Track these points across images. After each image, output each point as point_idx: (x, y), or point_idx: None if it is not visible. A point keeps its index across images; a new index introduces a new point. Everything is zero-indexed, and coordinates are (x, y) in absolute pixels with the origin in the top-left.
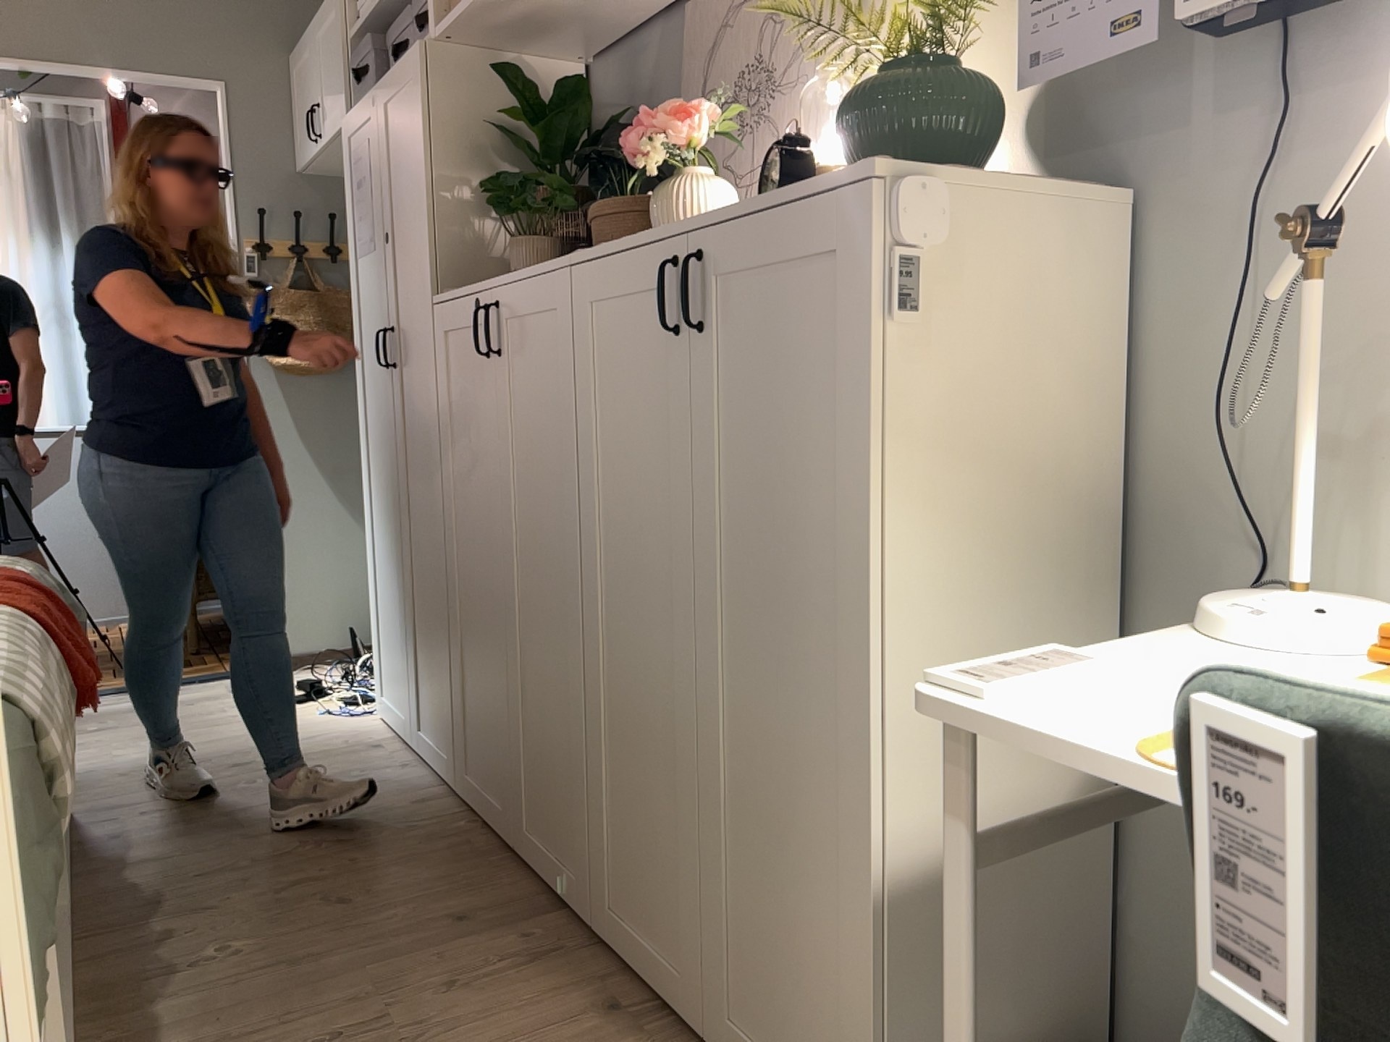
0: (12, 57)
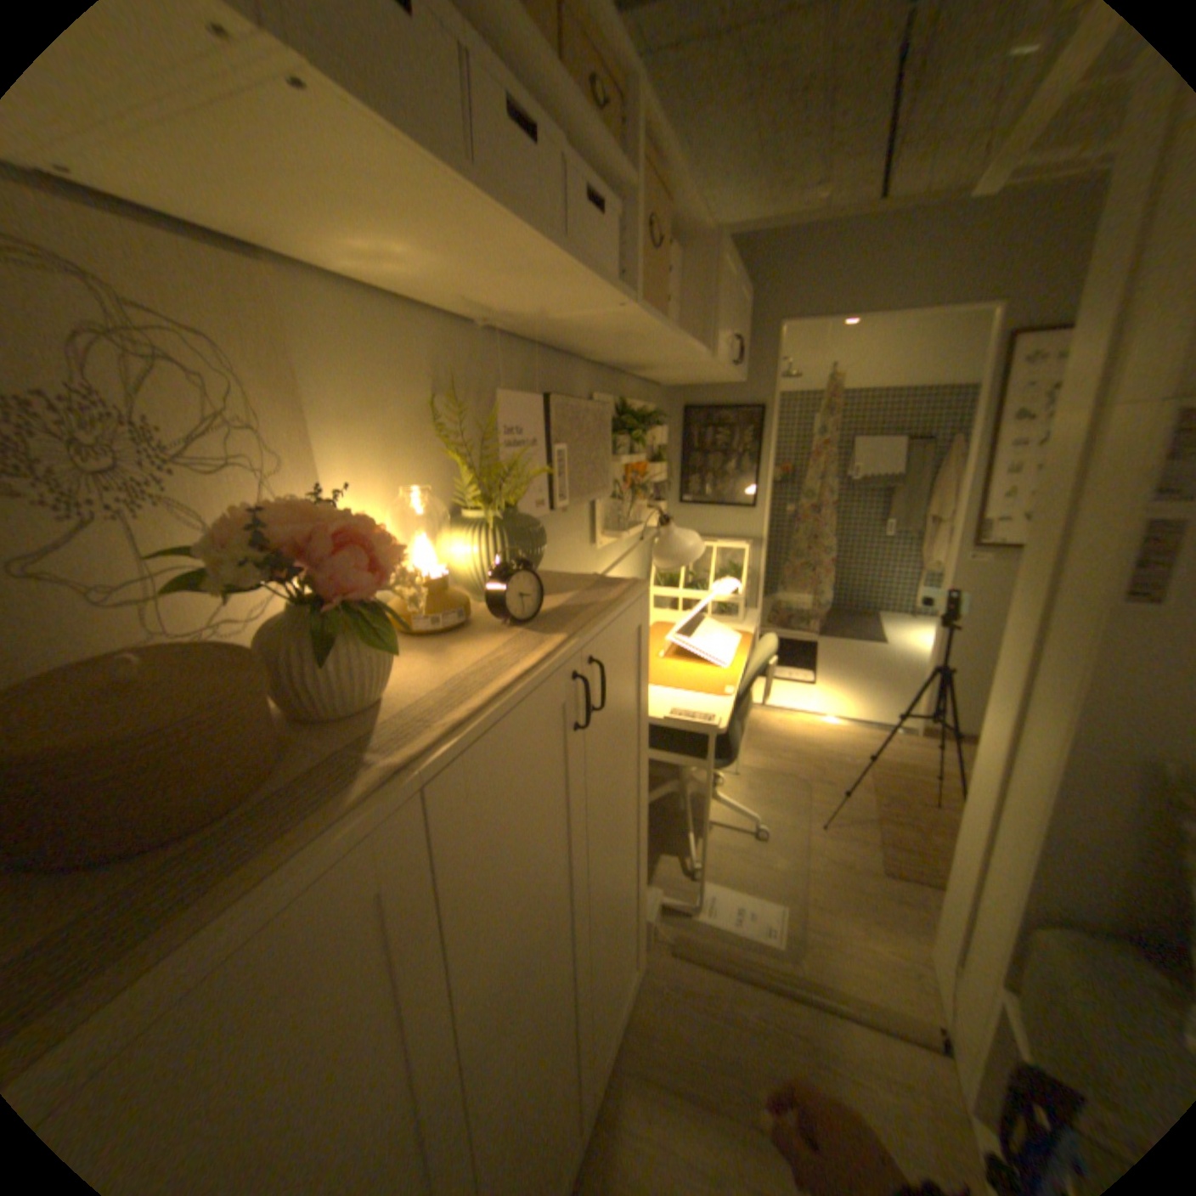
0: None
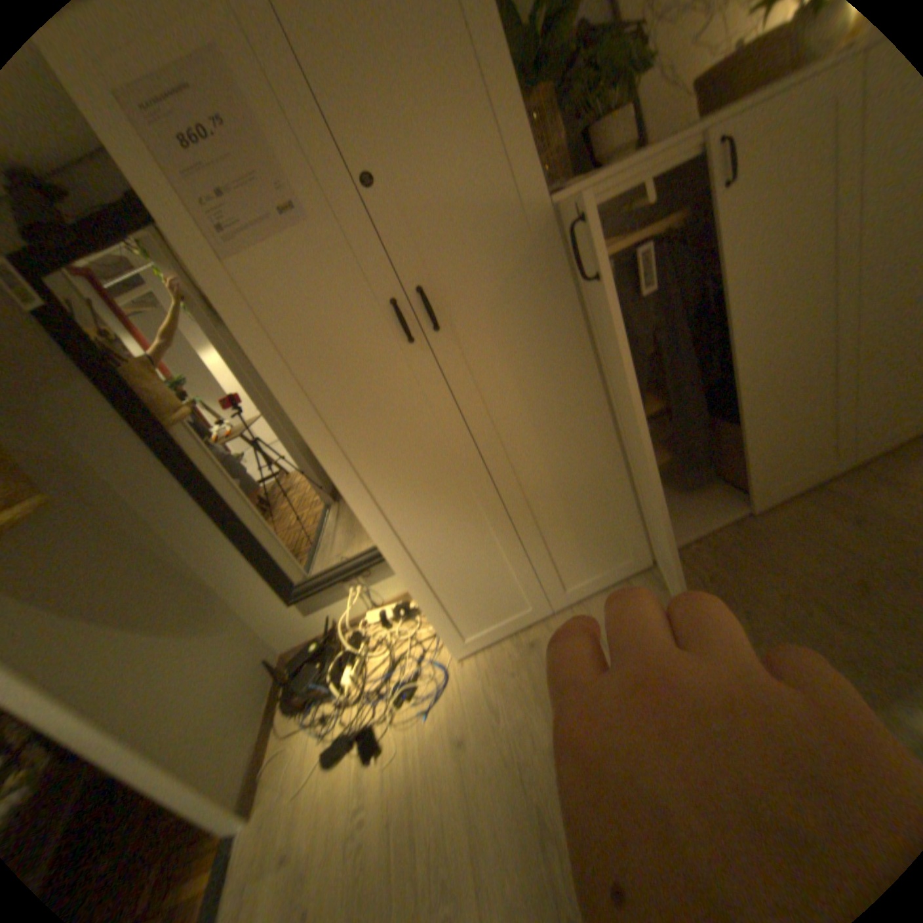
0: None
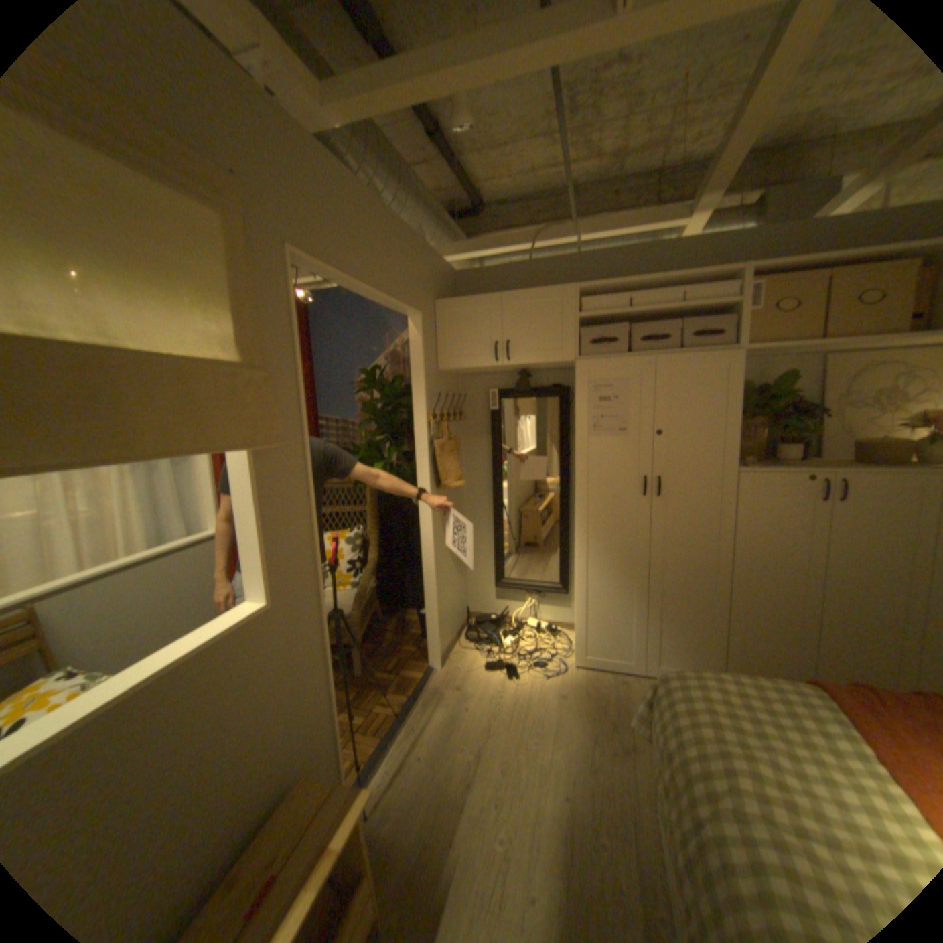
0: (356, 283)
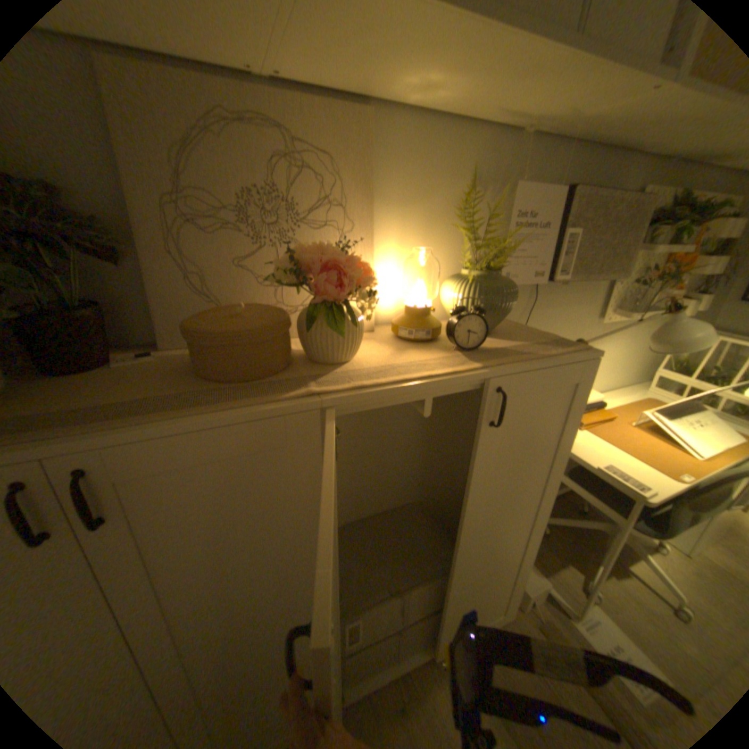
0: None
